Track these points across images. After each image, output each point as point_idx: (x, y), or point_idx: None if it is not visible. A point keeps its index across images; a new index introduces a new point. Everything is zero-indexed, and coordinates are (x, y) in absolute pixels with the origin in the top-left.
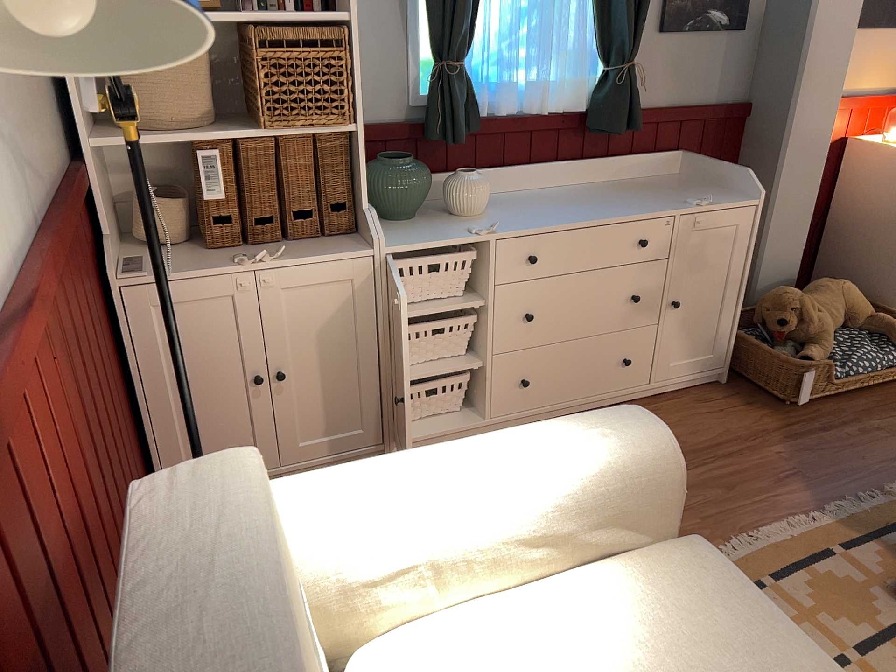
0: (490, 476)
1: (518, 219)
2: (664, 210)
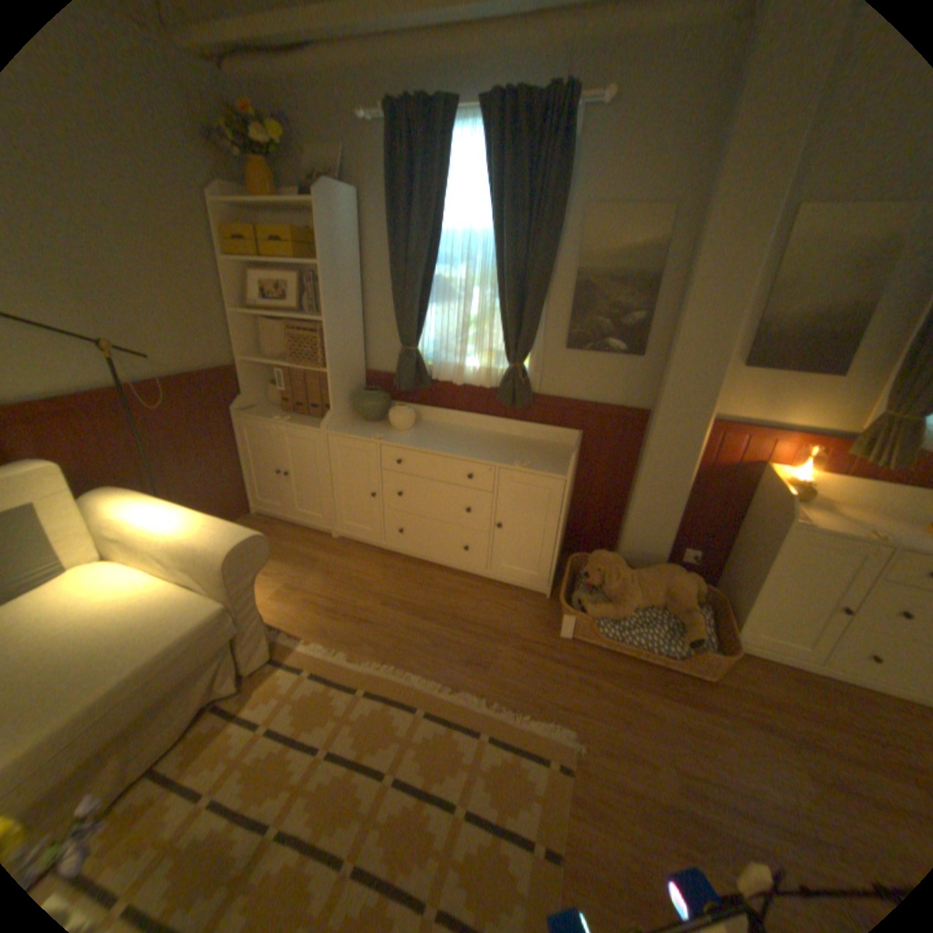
0: (163, 524)
1: (409, 438)
2: (491, 460)
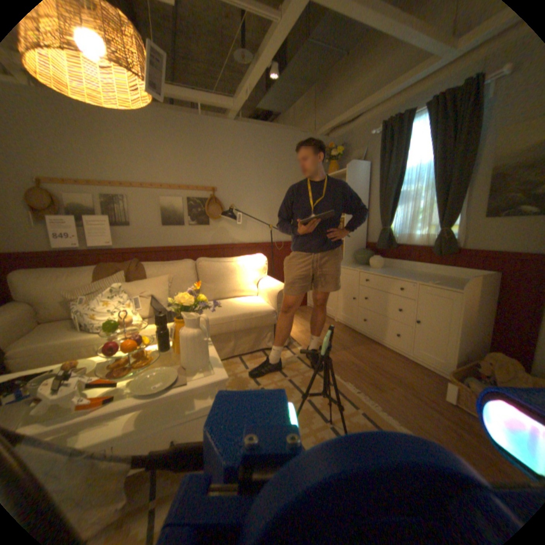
0: (268, 281)
1: (376, 270)
2: (416, 280)
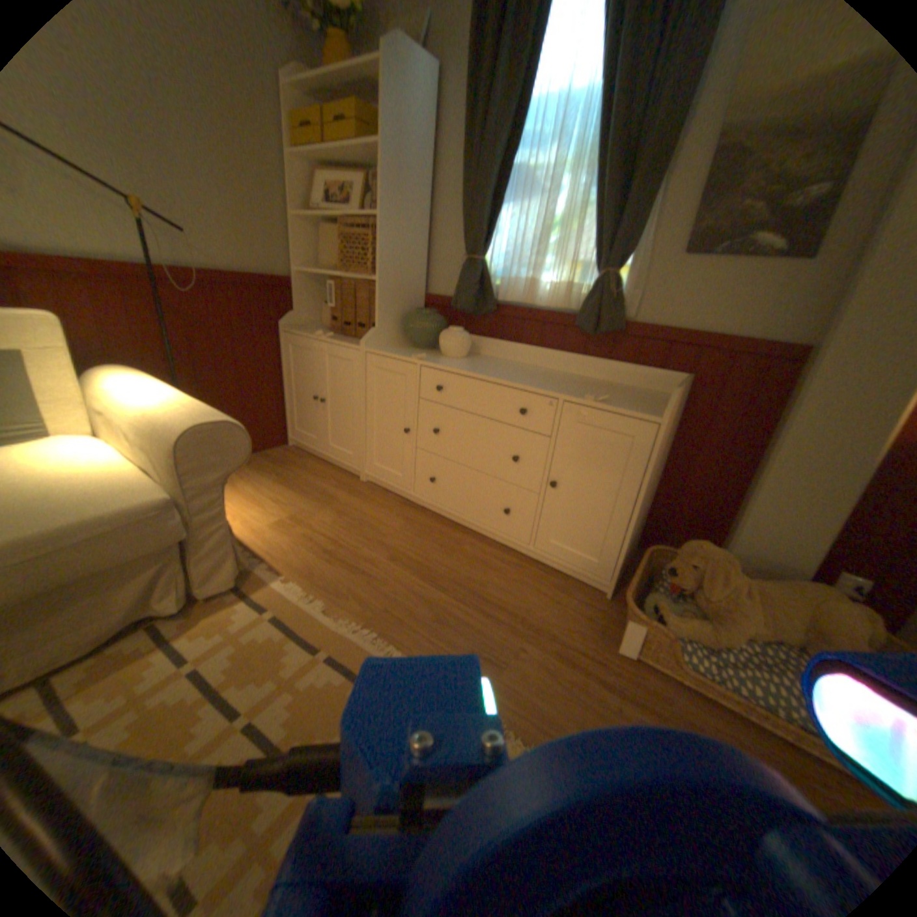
0: (142, 397)
1: (458, 364)
2: (555, 391)
